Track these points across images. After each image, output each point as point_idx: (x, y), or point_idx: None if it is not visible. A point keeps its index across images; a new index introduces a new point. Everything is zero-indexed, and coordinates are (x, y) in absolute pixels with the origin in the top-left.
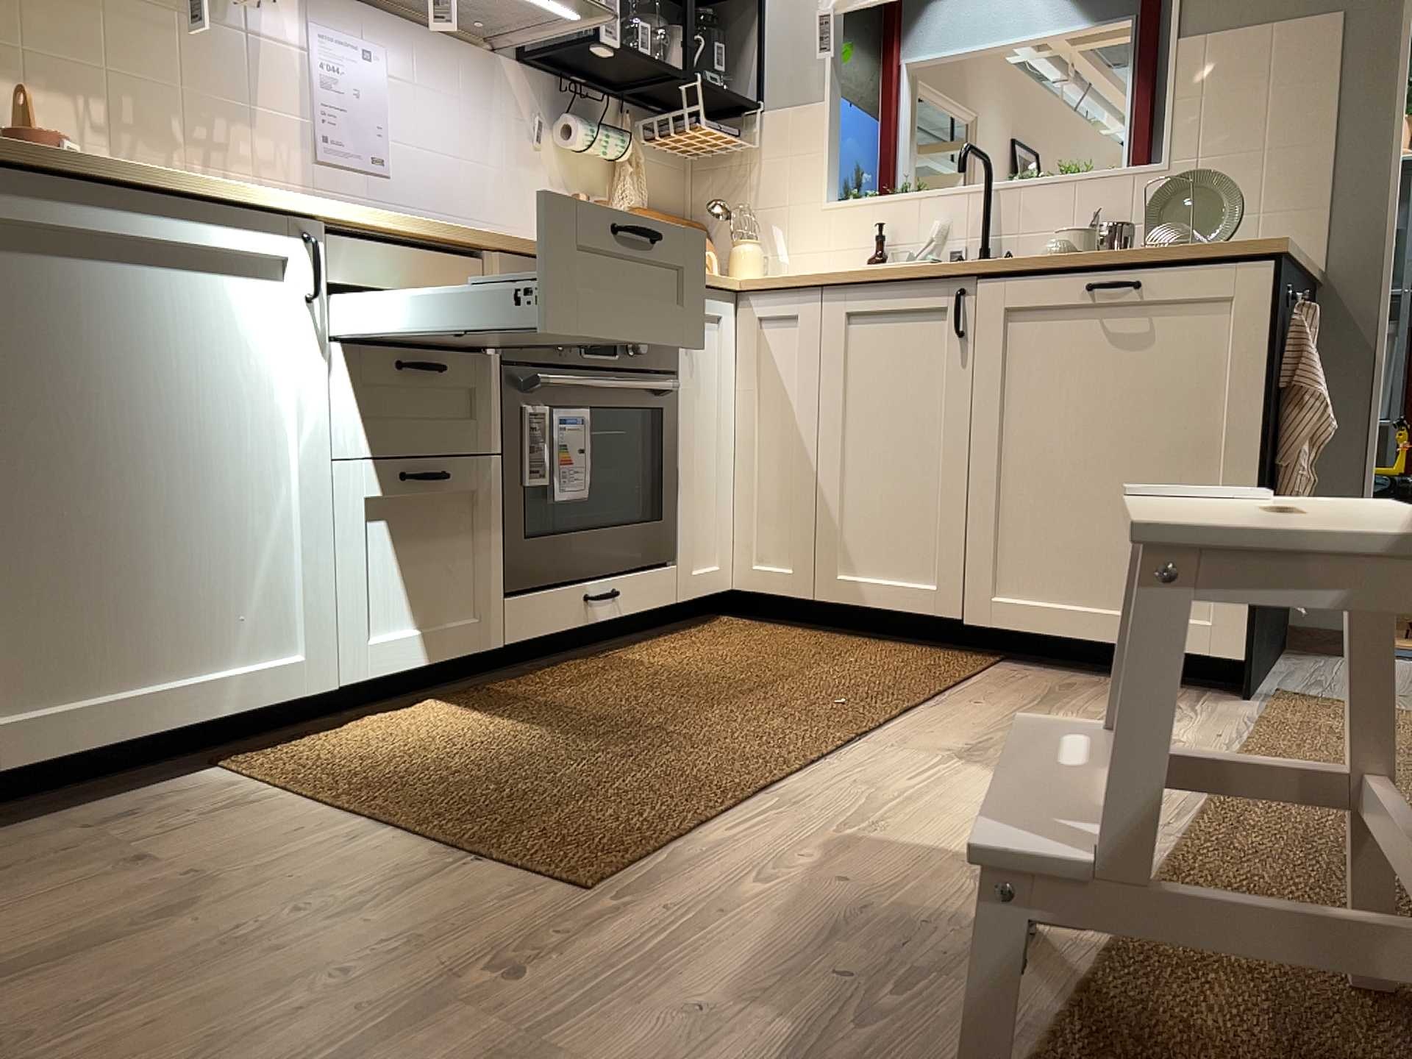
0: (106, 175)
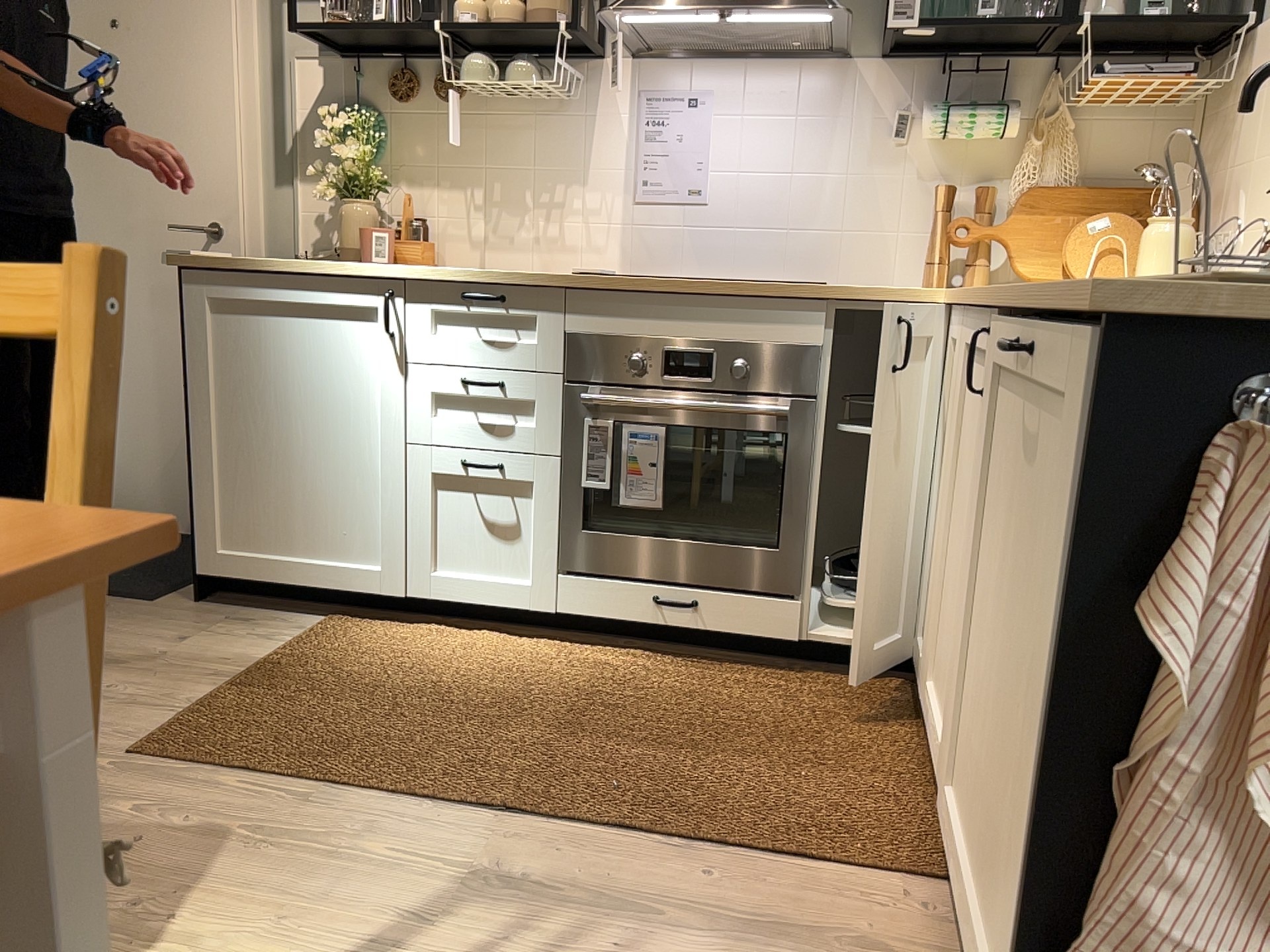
0: (265, 268)
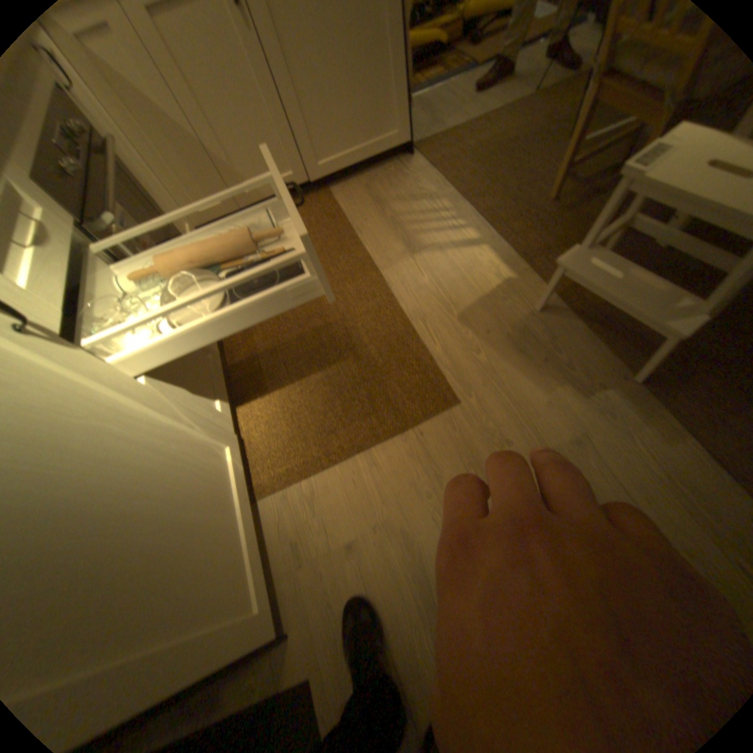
0: None
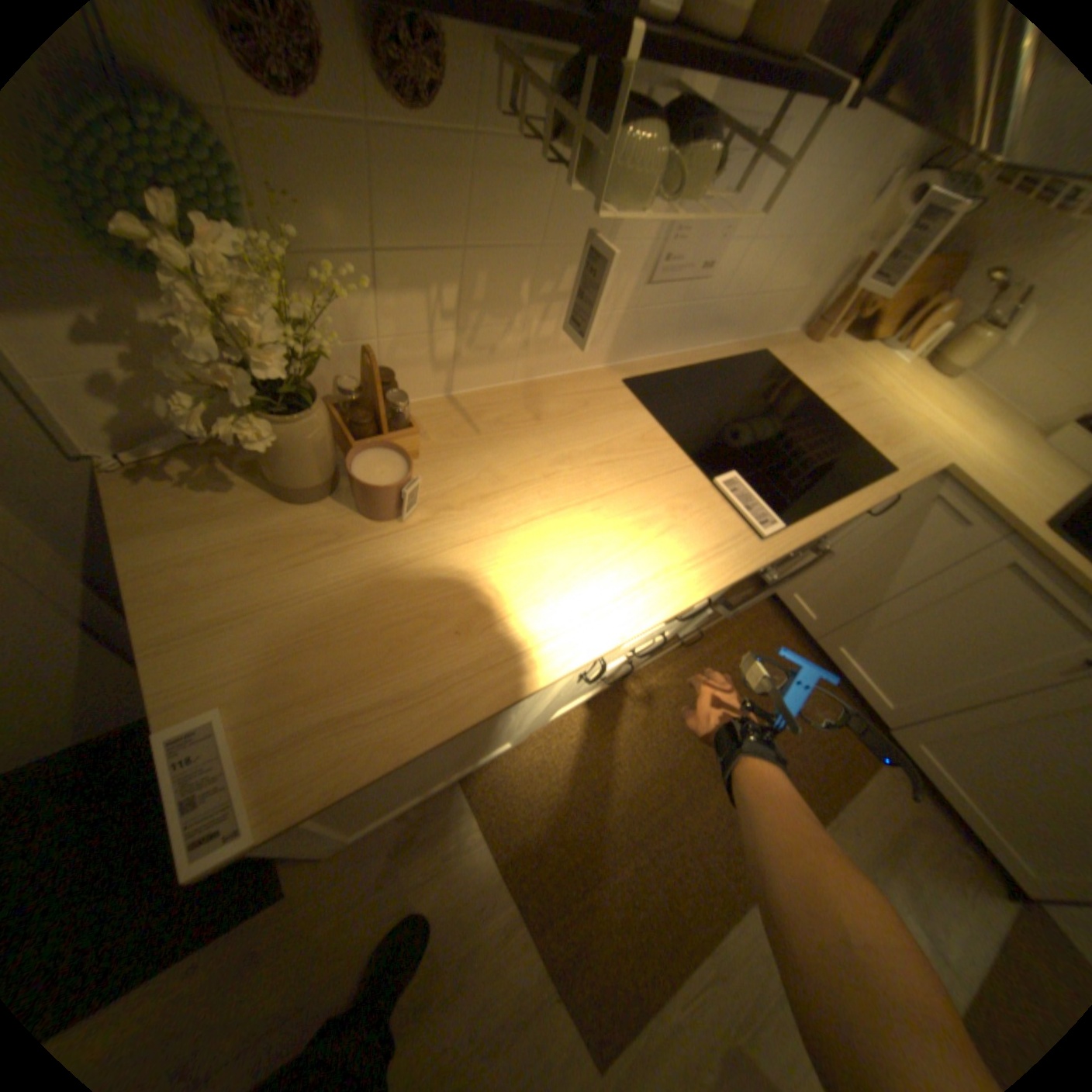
0: (428, 752)
